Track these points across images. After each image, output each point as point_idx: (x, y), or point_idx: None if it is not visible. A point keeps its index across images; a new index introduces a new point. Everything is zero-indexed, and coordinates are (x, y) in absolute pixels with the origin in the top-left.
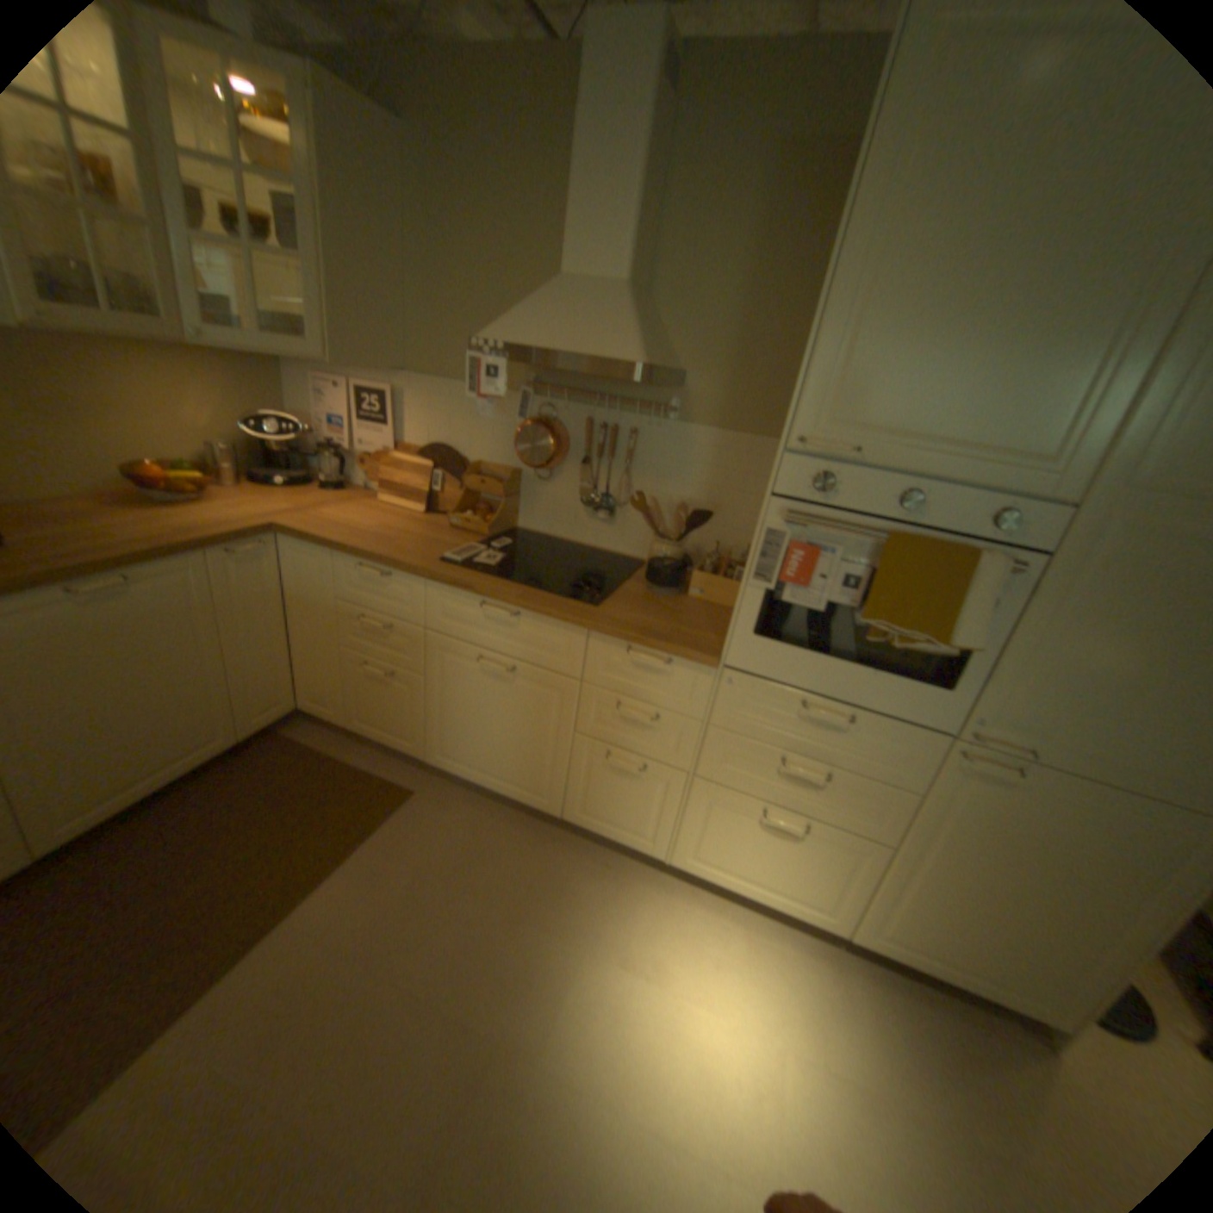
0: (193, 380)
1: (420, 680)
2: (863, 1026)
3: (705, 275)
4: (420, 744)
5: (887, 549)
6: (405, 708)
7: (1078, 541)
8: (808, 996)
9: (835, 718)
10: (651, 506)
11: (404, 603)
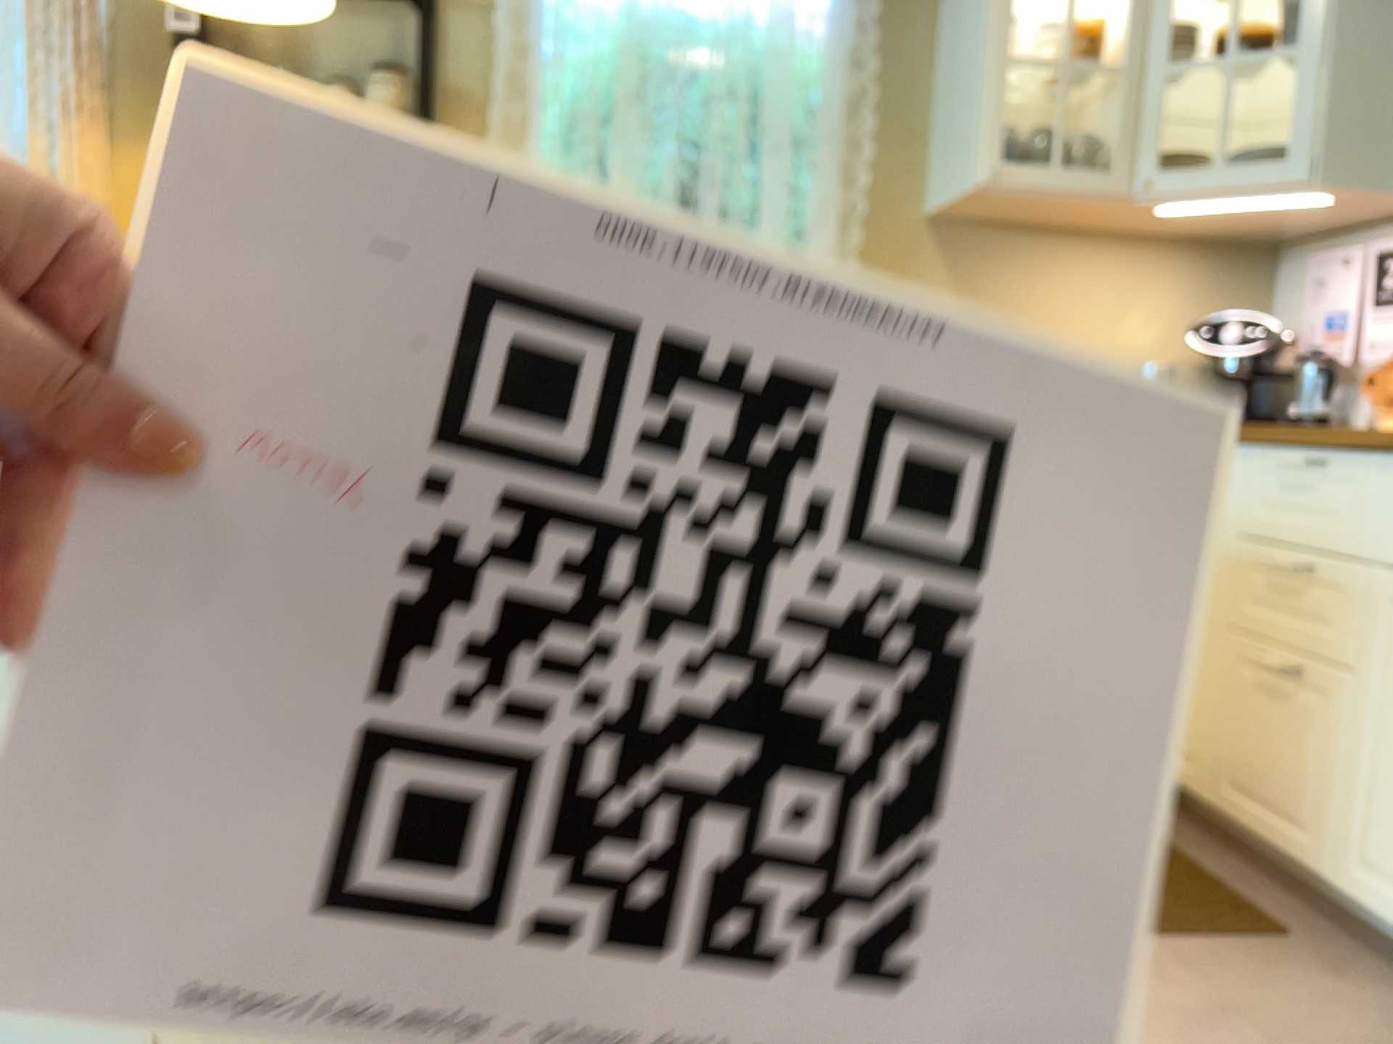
0: (1151, 285)
1: (1354, 686)
2: None
3: None
4: (1335, 846)
5: None
6: (1319, 755)
7: None
8: None
9: None
10: None
11: (1347, 521)
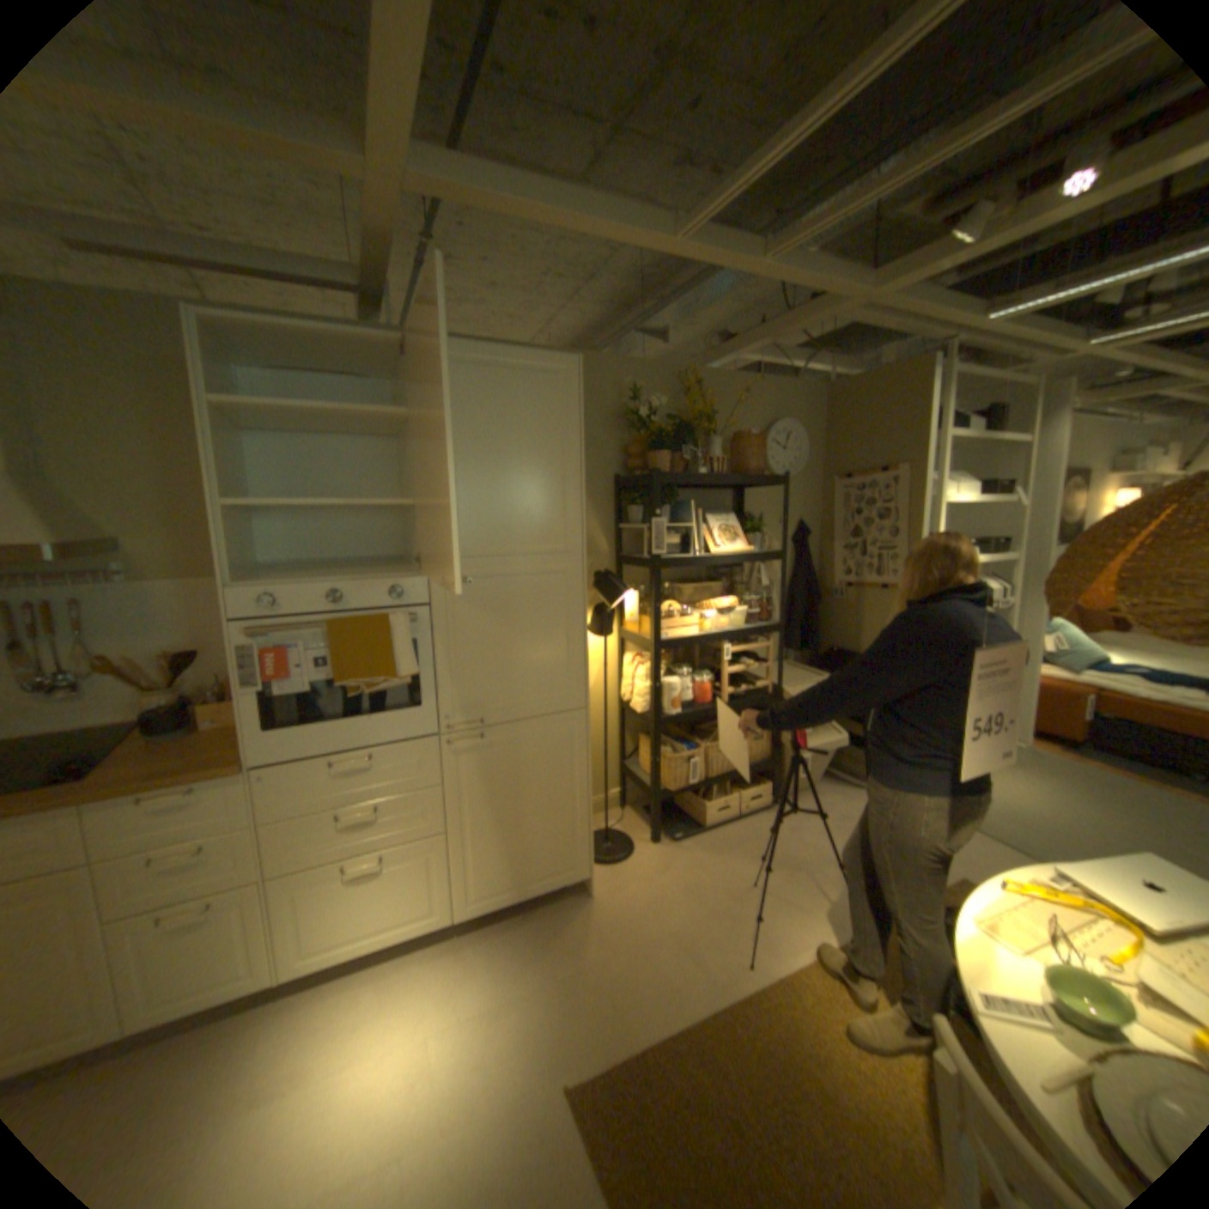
0: None
1: None
2: (478, 975)
3: (105, 459)
4: None
5: (334, 633)
6: None
7: (436, 594)
8: (434, 989)
9: (355, 763)
10: (121, 667)
11: None
